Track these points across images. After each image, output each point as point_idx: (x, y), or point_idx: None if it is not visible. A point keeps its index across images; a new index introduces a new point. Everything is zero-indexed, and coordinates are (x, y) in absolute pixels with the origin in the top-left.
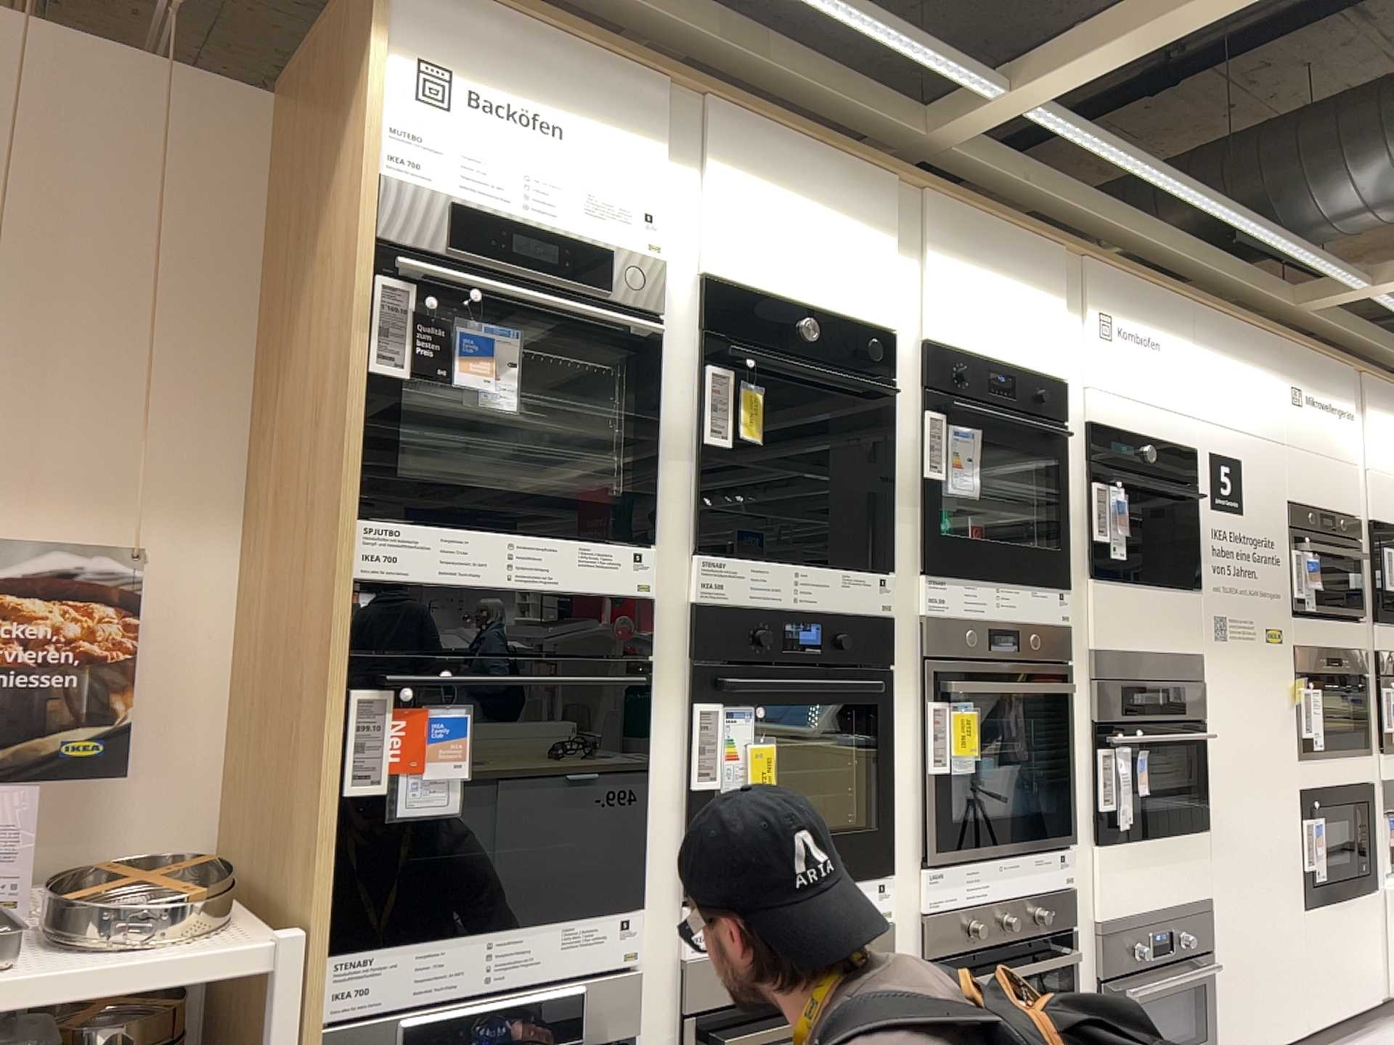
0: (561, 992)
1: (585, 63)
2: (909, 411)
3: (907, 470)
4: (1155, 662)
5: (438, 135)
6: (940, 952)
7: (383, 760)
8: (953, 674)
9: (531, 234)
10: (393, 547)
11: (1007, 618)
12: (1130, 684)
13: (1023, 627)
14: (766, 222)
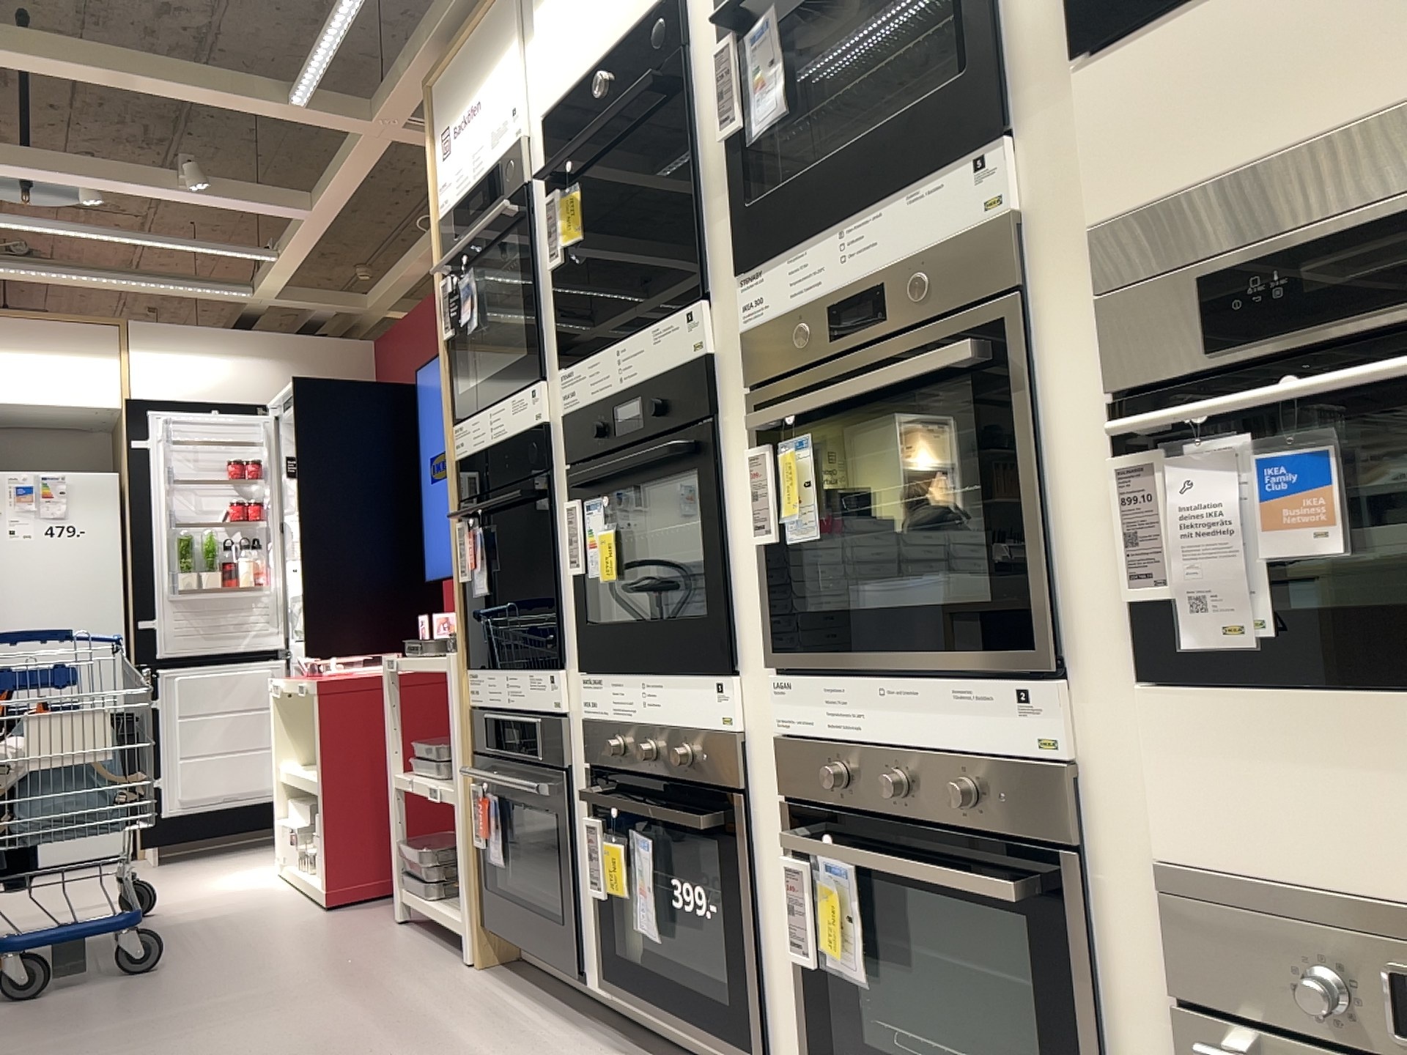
0: (526, 720)
1: (480, 38)
2: (703, 69)
3: (714, 147)
4: (1391, 139)
5: (447, 173)
6: (797, 794)
7: (465, 561)
8: (784, 396)
9: (473, 195)
10: (460, 436)
11: (860, 271)
12: (1238, 261)
13: (900, 268)
14: (564, 18)
